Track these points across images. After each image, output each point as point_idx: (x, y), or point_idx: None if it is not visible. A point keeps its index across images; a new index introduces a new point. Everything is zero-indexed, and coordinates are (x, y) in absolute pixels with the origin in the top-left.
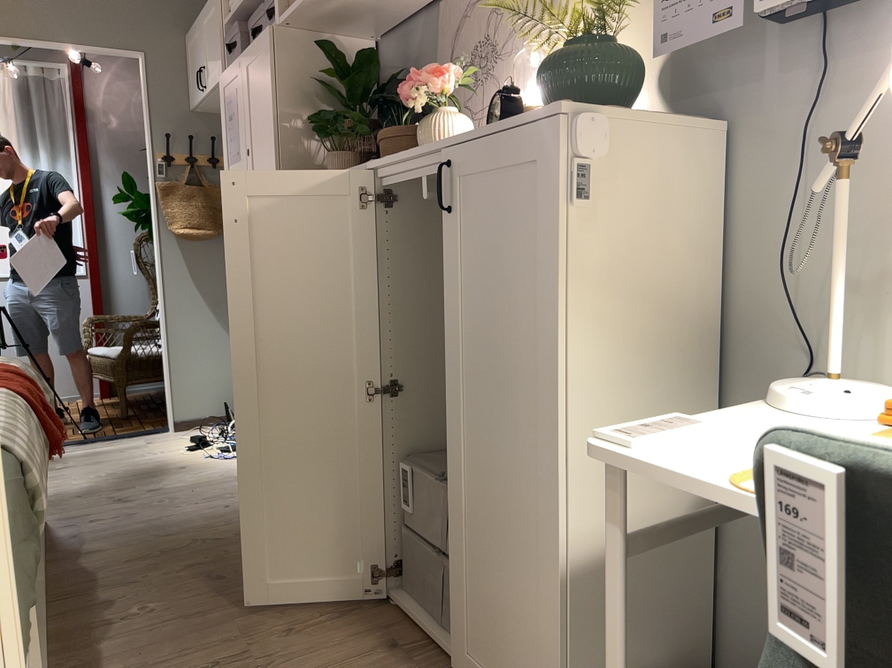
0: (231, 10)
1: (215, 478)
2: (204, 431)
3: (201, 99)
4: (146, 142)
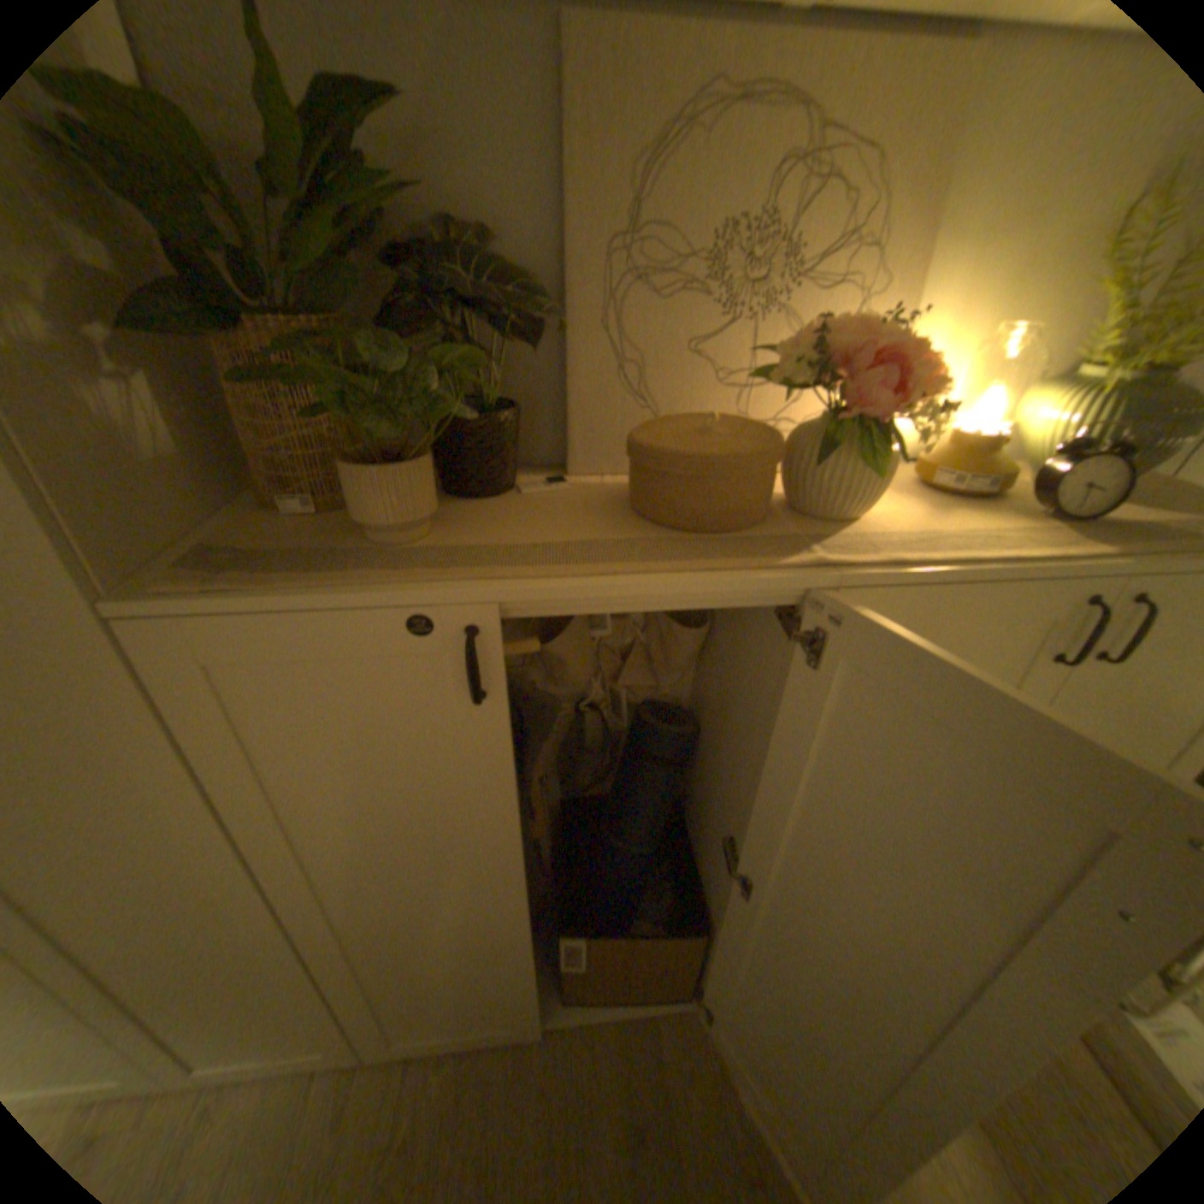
0: None
1: None
2: None
3: None
4: None
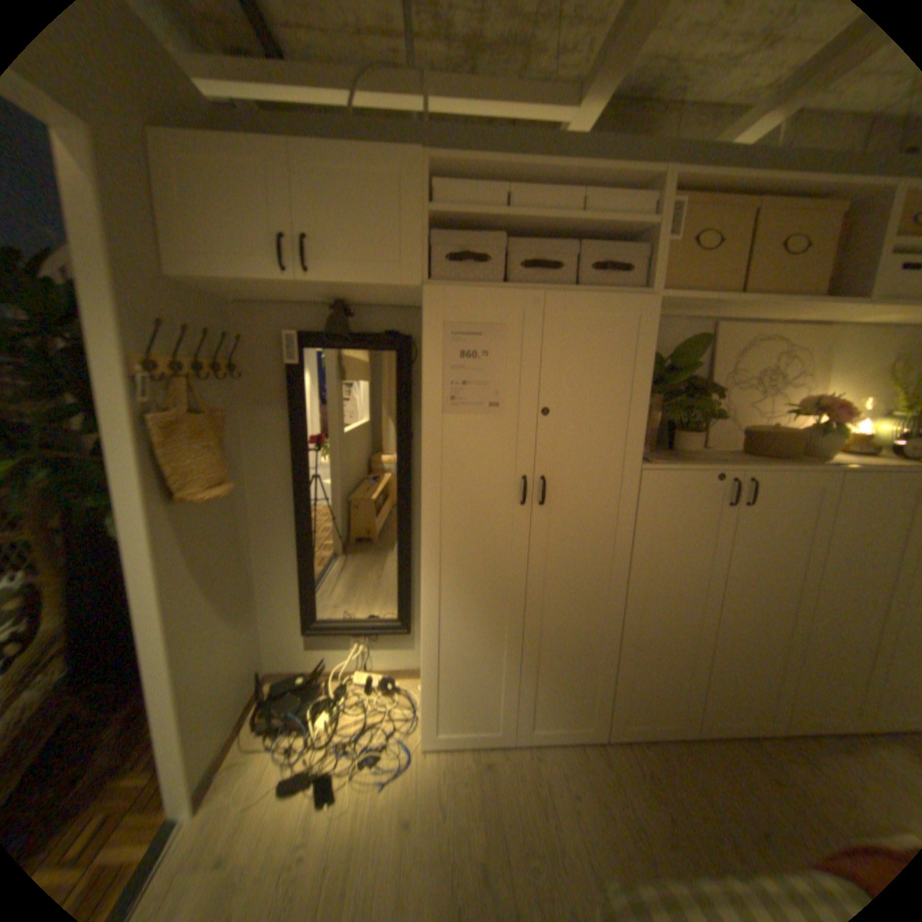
0: (436, 195)
1: (473, 792)
2: (239, 770)
3: (261, 279)
4: (88, 327)
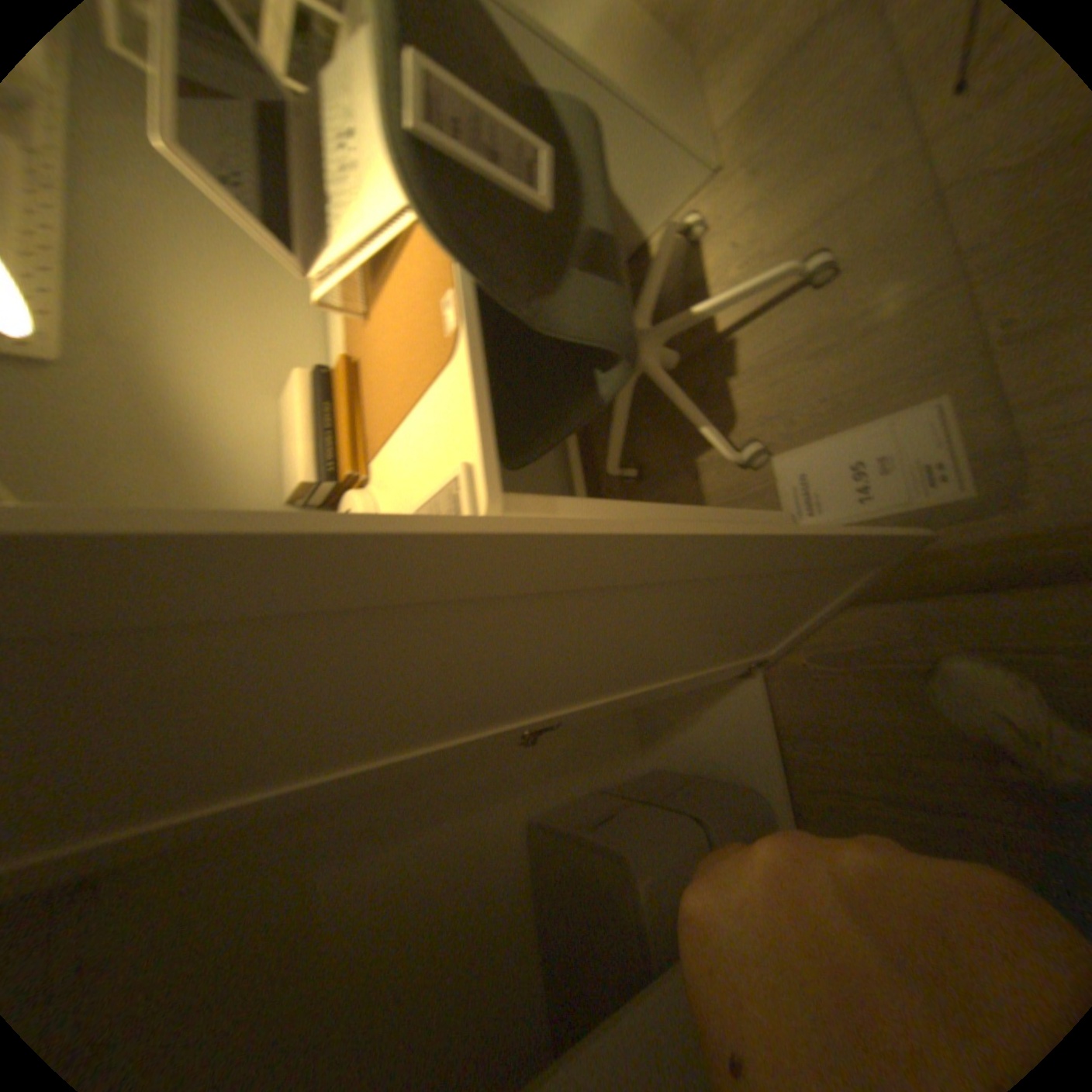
0: None
1: None
2: None
3: None
4: None
